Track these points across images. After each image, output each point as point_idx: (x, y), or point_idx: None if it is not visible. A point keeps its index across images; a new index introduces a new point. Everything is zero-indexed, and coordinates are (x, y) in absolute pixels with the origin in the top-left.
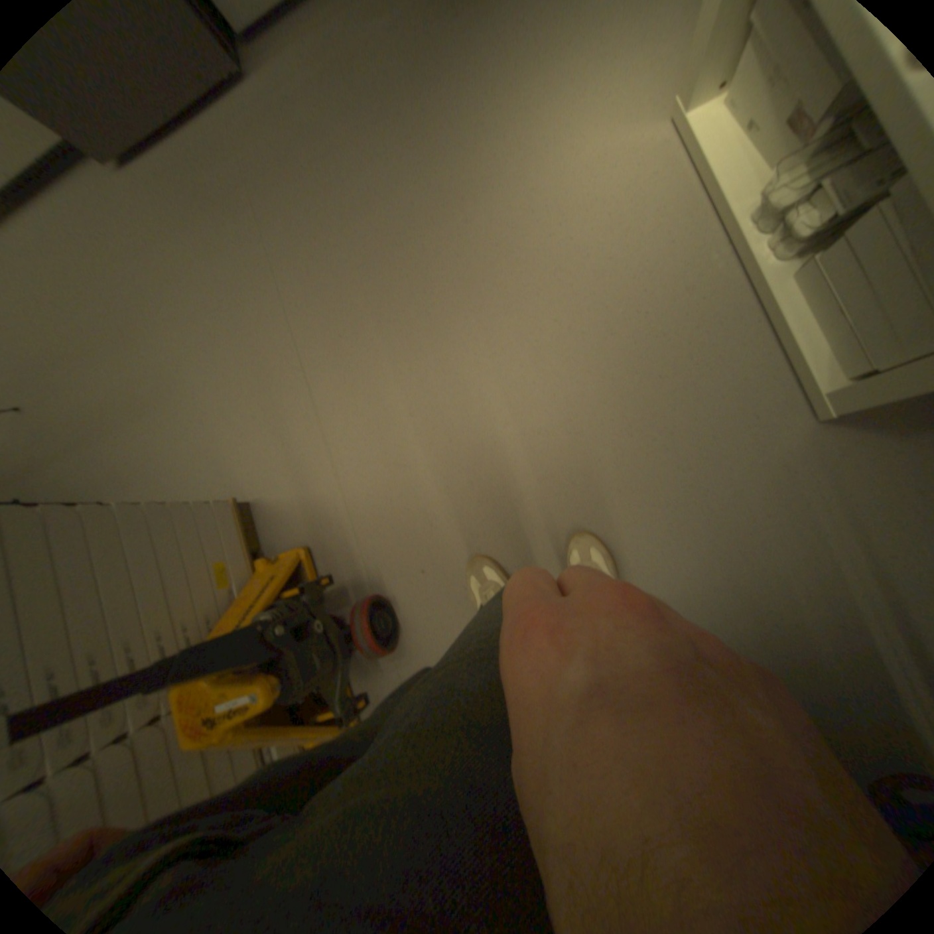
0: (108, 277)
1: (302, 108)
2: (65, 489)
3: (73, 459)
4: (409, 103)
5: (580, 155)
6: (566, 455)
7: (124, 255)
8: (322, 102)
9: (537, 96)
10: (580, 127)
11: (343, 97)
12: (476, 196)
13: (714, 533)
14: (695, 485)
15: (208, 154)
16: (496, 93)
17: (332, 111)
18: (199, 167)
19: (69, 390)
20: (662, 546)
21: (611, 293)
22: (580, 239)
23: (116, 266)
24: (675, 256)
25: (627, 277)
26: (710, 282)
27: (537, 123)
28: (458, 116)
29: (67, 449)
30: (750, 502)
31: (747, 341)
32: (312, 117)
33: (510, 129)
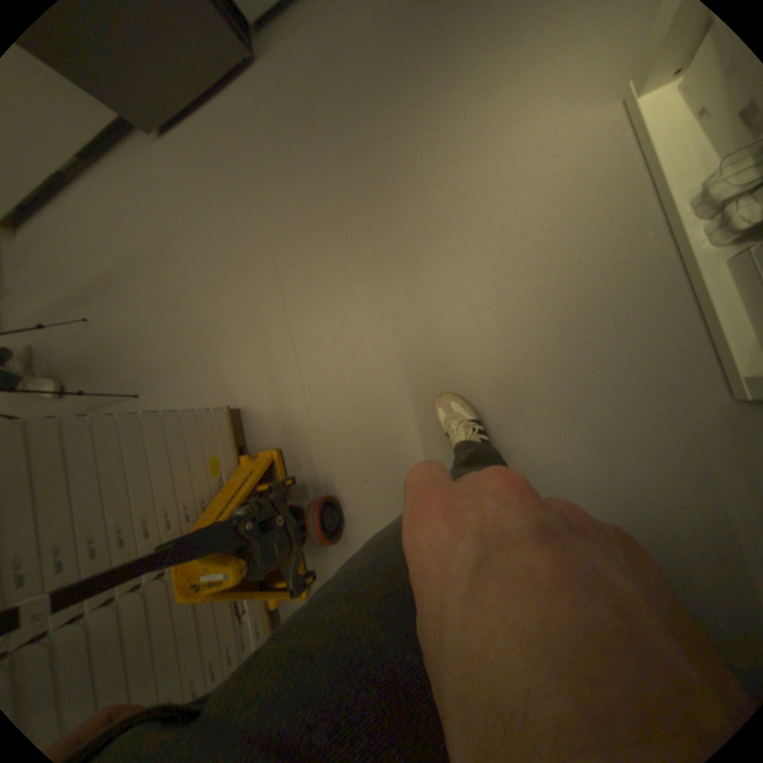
0: (148, 222)
1: (297, 86)
2: (113, 381)
3: (119, 359)
4: (385, 83)
5: (532, 134)
6: (491, 400)
7: (159, 205)
8: (313, 82)
9: (497, 78)
10: (534, 108)
11: (330, 77)
12: (435, 169)
13: (617, 485)
14: (605, 441)
15: (223, 125)
16: (461, 75)
17: (321, 90)
18: (216, 135)
19: (118, 307)
20: (568, 490)
21: (547, 262)
22: (524, 212)
23: (153, 213)
24: (611, 232)
25: (563, 249)
26: (642, 259)
27: (495, 103)
28: (425, 95)
29: (115, 351)
30: (655, 463)
31: (671, 317)
32: (304, 94)
33: (470, 108)
